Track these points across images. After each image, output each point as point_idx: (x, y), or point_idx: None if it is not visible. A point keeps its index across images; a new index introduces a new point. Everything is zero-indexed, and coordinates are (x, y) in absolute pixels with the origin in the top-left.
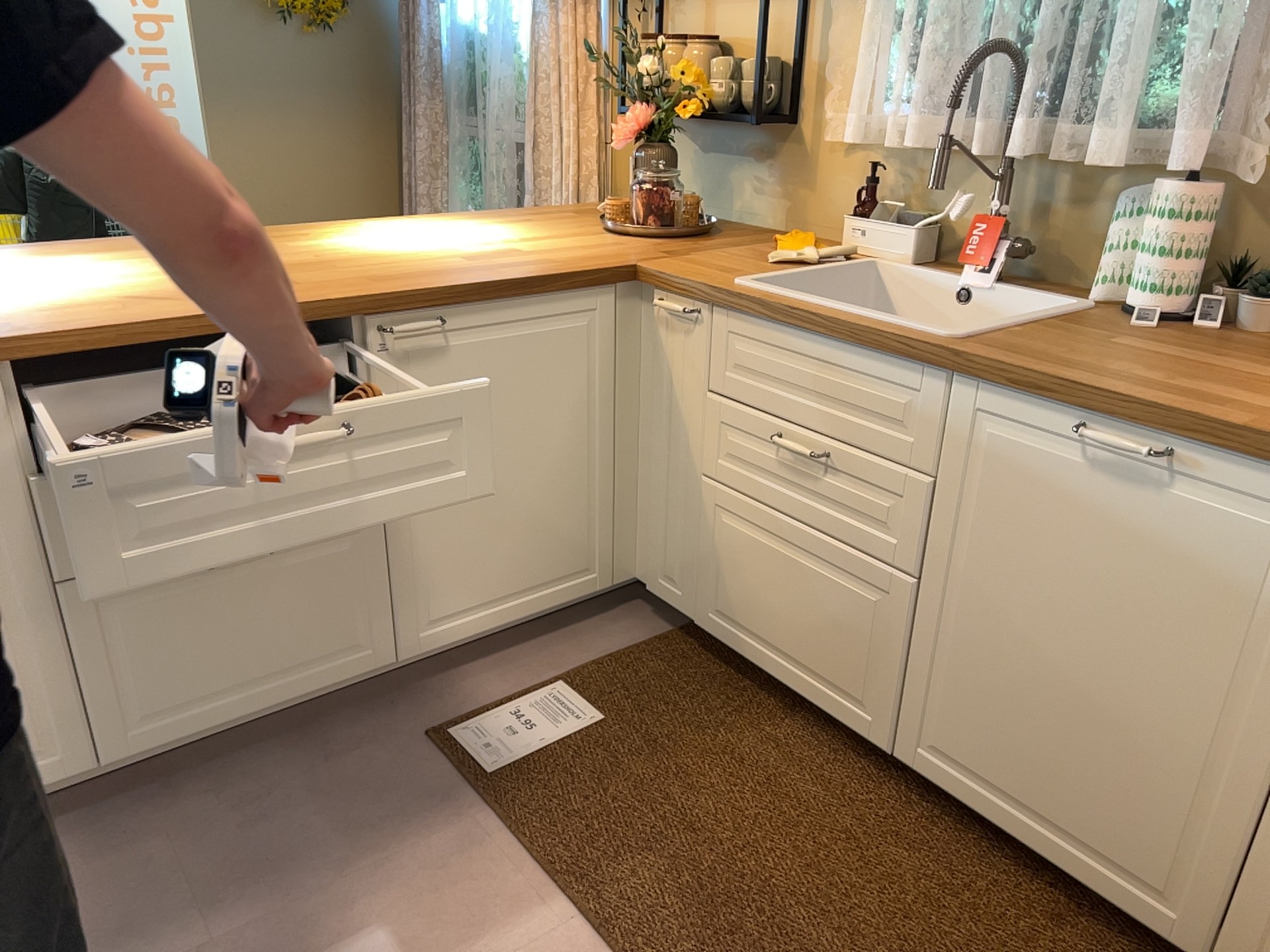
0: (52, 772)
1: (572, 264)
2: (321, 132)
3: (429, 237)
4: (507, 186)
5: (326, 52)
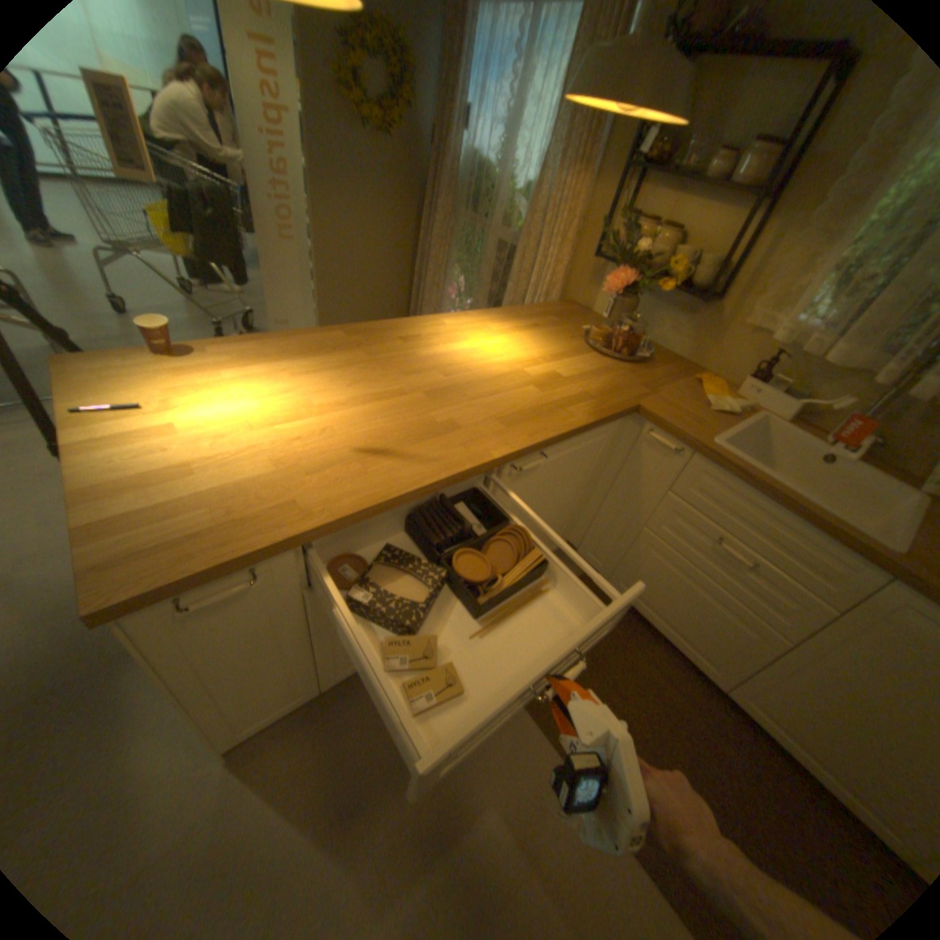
0: (296, 706)
1: (605, 402)
2: (374, 204)
3: (494, 347)
4: (490, 267)
5: (382, 148)
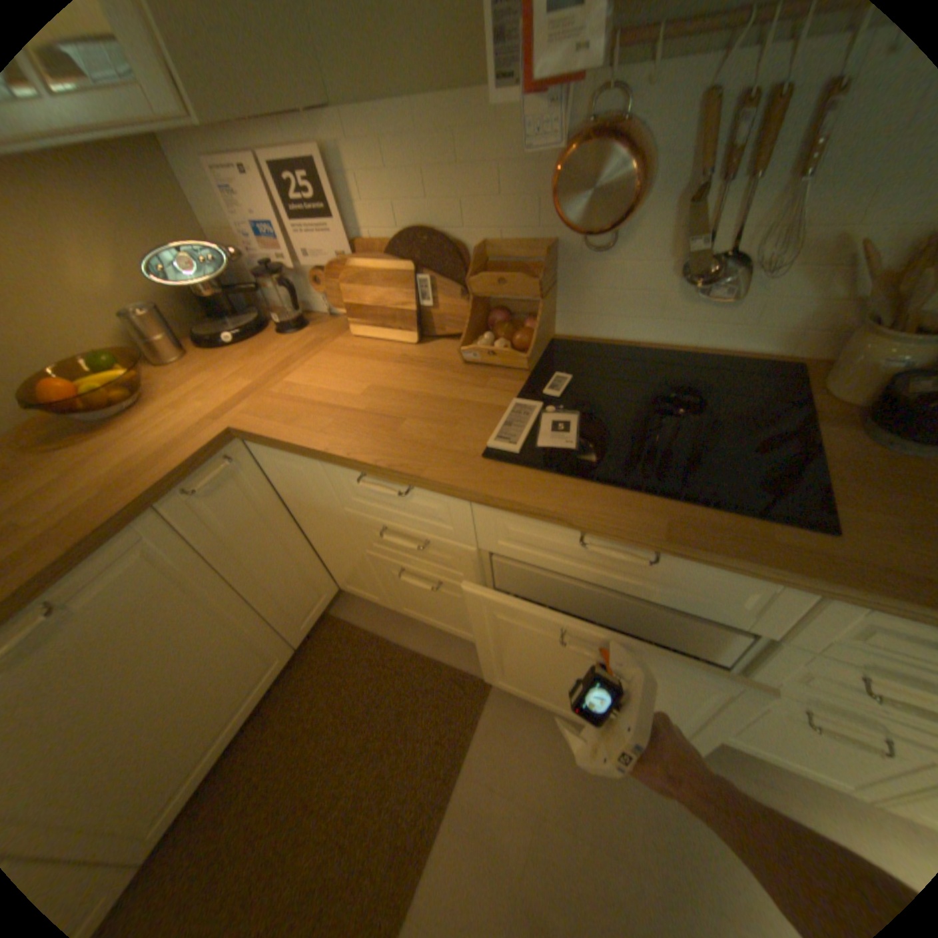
0: None
1: None
2: None
3: None
4: None
5: None
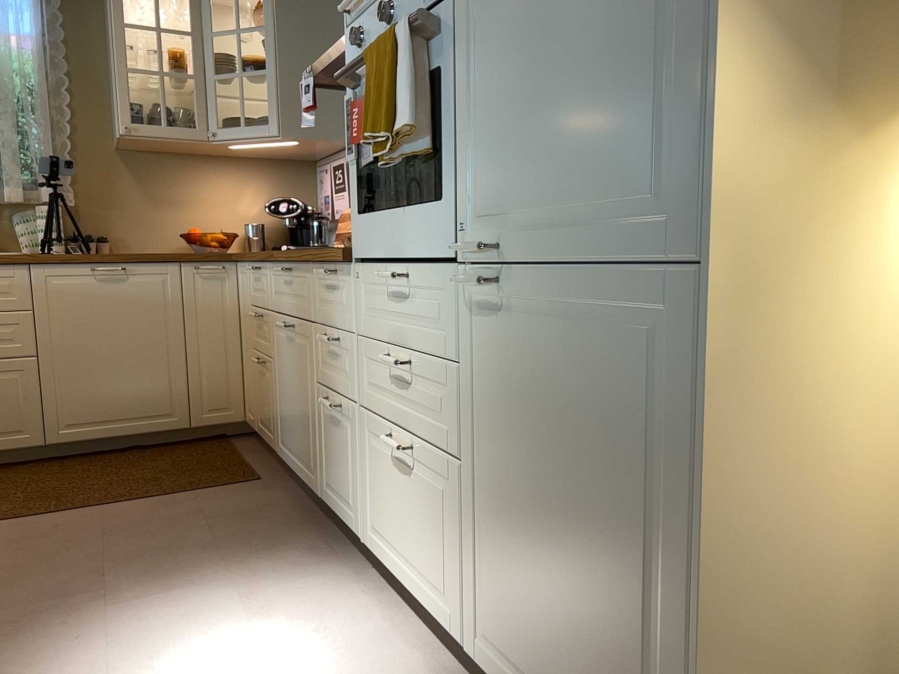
0: None
1: None
2: None
3: None
4: None
5: None
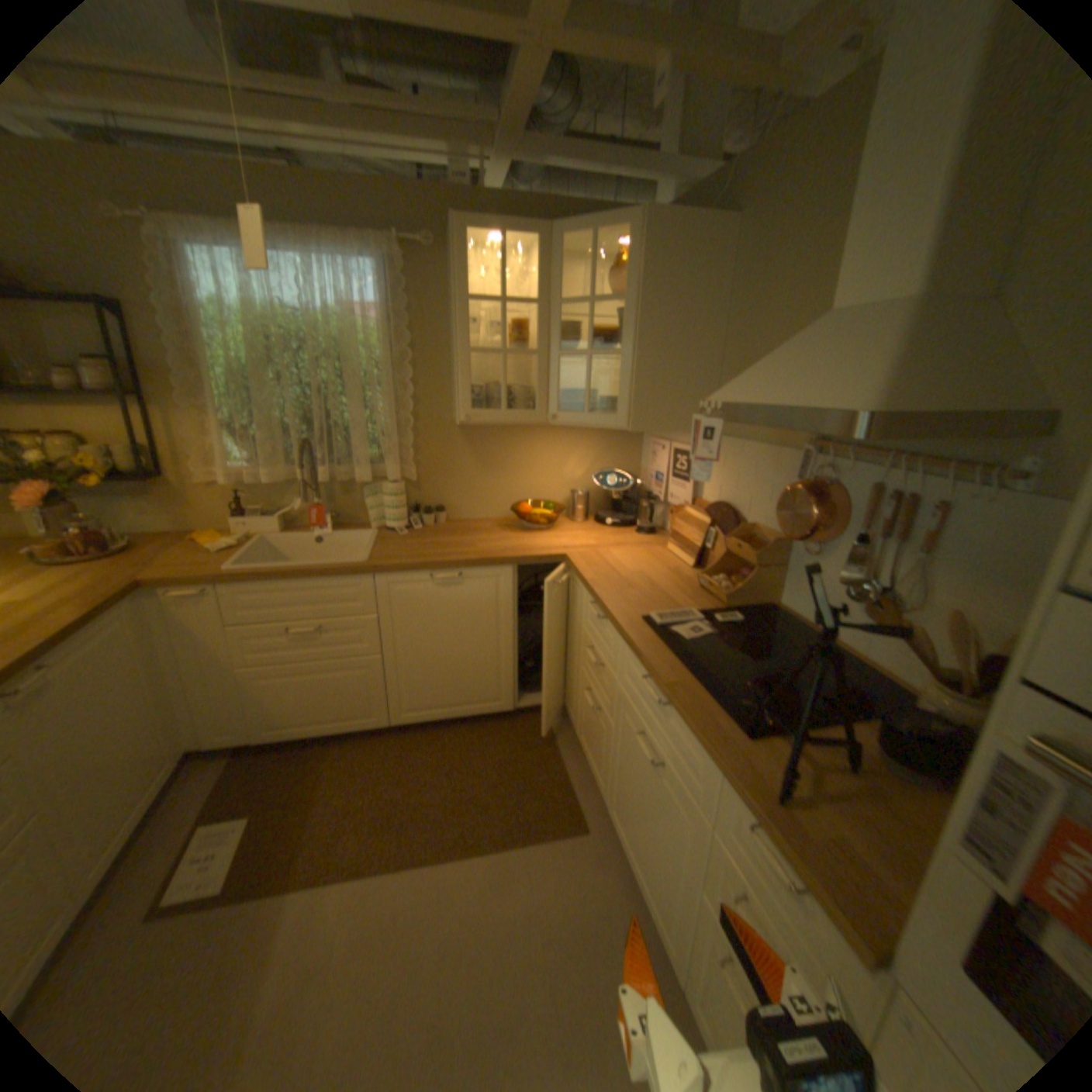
0: None
1: (92, 594)
2: None
3: None
4: None
5: None
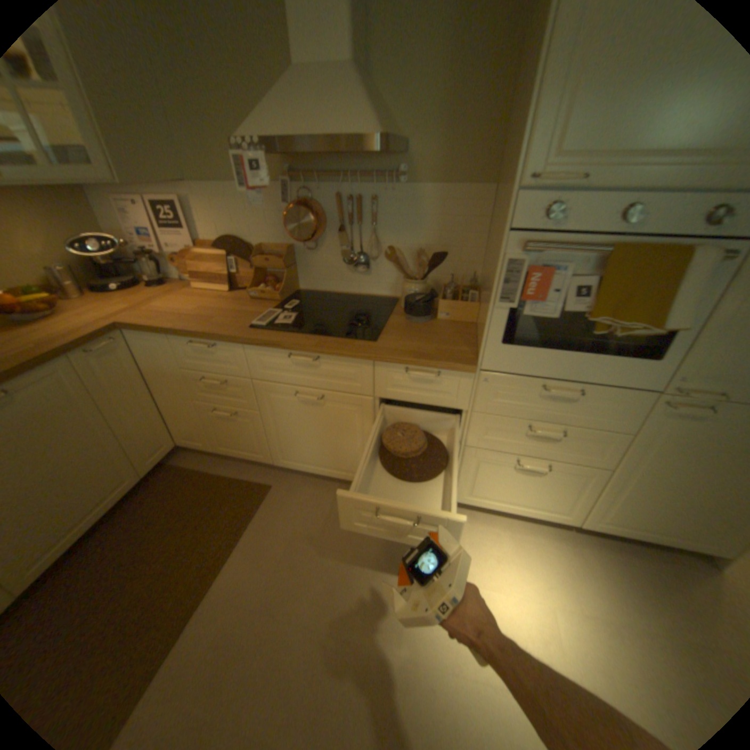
0: None
1: None
2: None
3: None
4: None
5: None
